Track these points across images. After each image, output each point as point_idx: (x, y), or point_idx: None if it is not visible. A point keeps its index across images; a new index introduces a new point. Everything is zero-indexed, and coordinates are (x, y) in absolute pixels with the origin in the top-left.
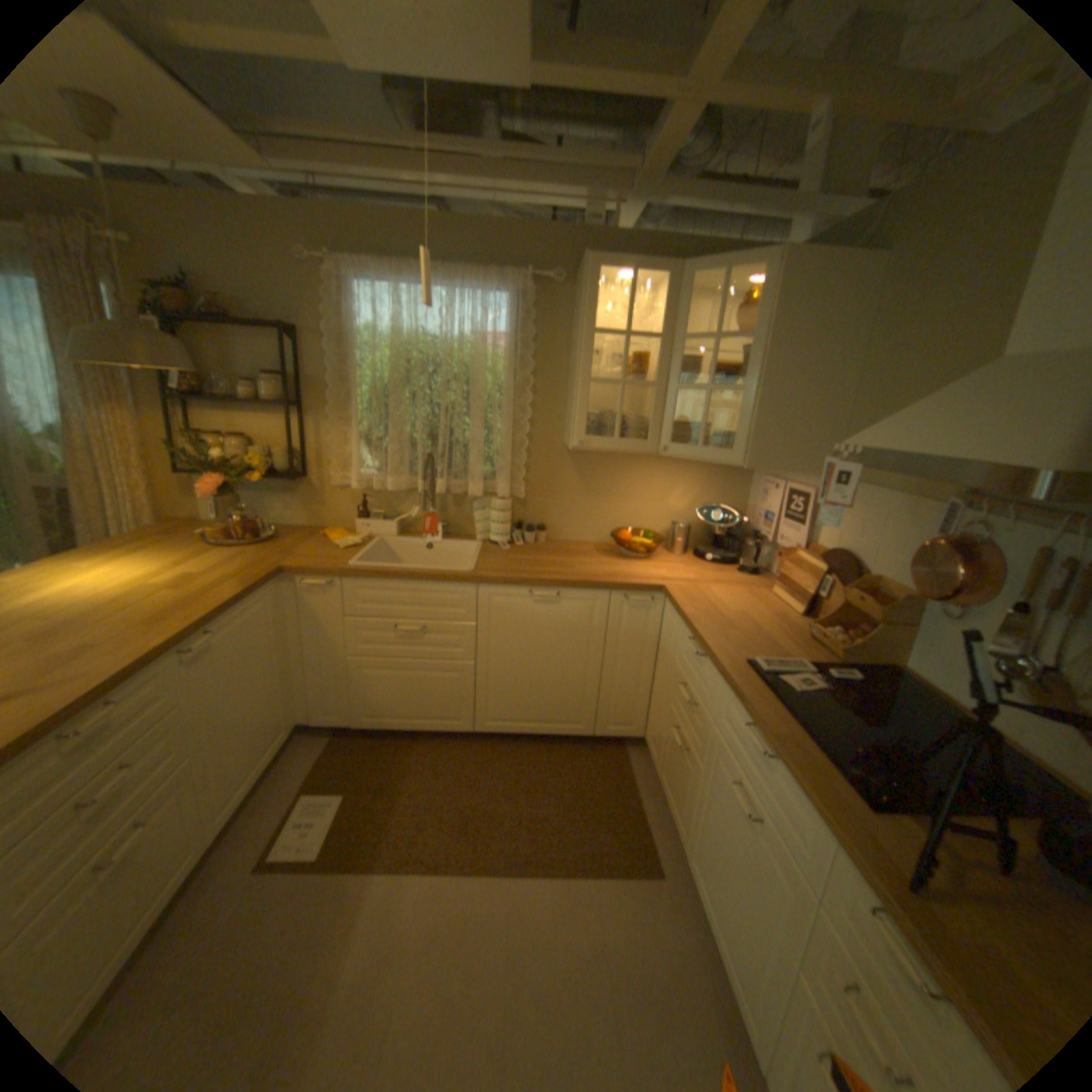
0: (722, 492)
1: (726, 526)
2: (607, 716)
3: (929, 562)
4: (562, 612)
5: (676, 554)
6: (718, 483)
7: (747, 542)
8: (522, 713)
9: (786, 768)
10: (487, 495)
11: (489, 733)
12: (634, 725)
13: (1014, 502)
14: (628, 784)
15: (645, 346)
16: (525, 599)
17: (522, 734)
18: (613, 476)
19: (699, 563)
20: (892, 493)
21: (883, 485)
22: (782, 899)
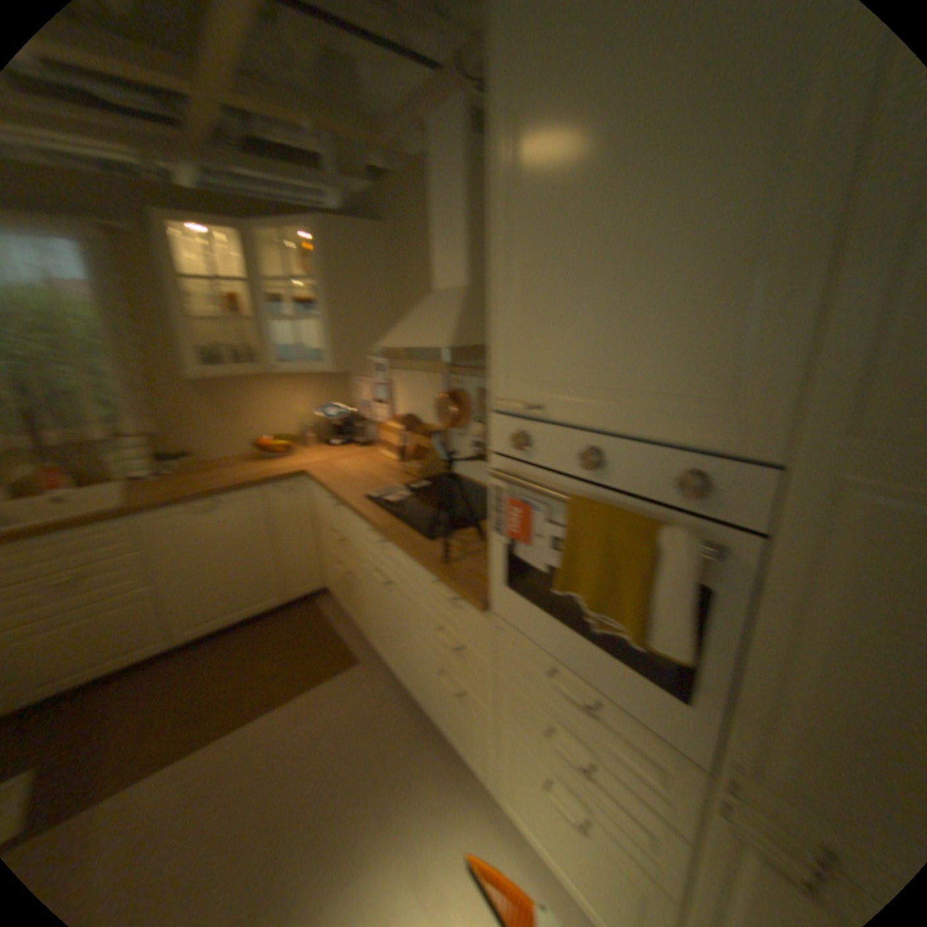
0: (327, 393)
1: (334, 416)
2: (285, 582)
3: (436, 408)
4: (217, 514)
5: (305, 446)
6: (322, 387)
7: (352, 424)
8: (207, 611)
9: (387, 543)
10: (102, 436)
11: (179, 642)
12: (309, 580)
13: (461, 367)
14: (316, 622)
15: (227, 285)
16: (177, 515)
17: (214, 628)
18: (232, 396)
19: (324, 448)
20: (417, 373)
21: (412, 369)
22: (406, 615)
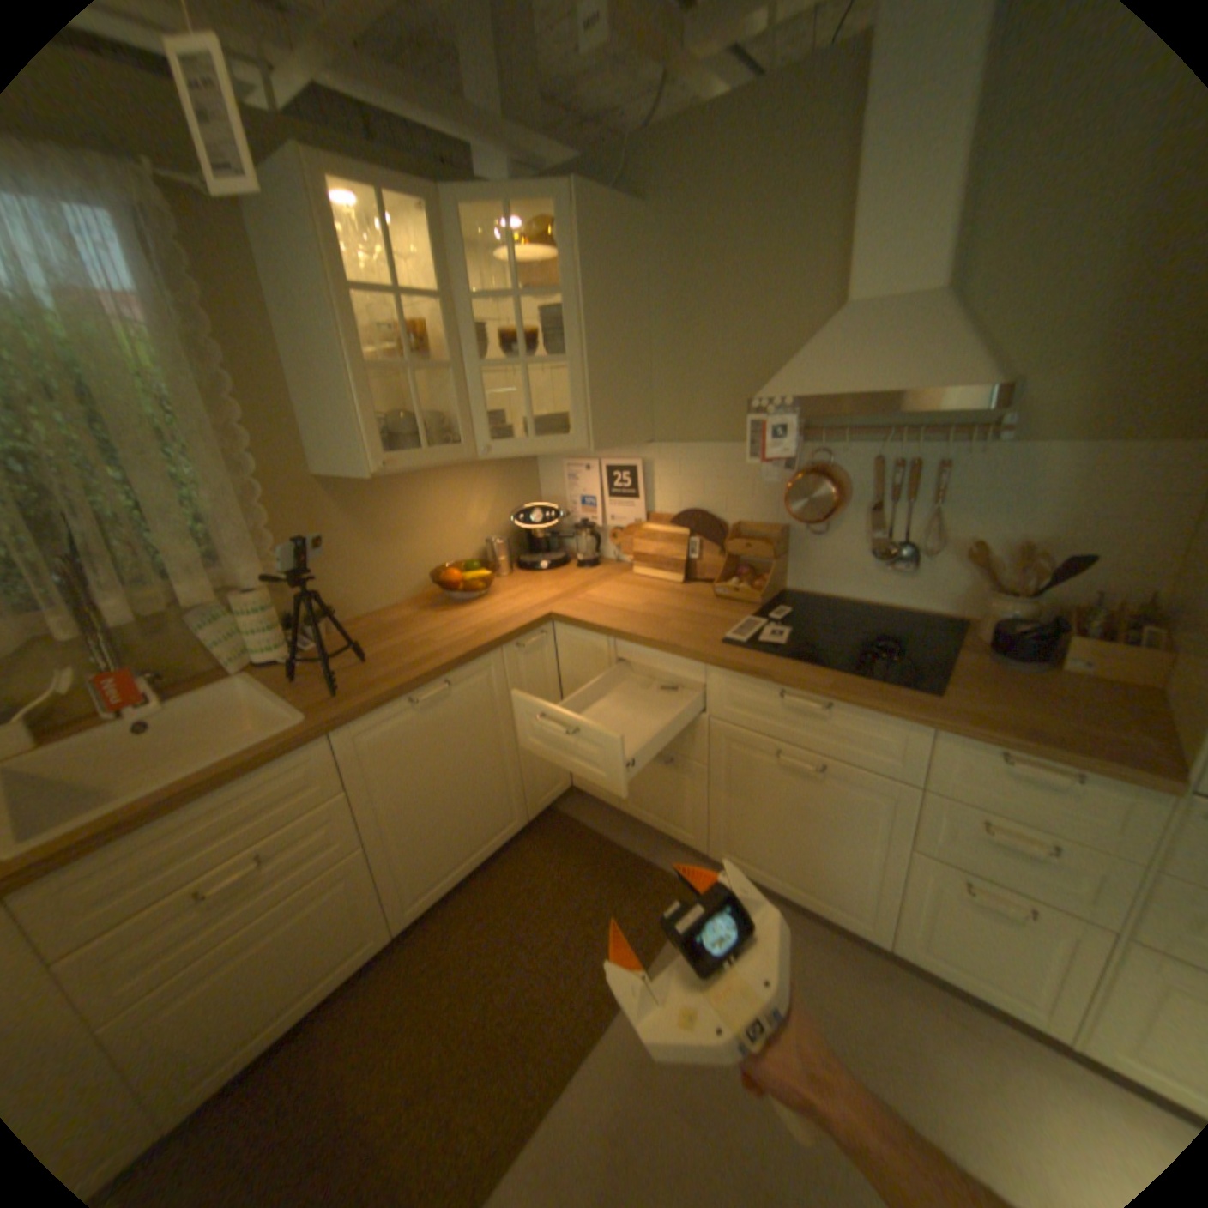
0: (516, 490)
1: (551, 525)
2: (536, 790)
3: (802, 493)
4: (457, 704)
5: (505, 576)
6: (510, 481)
7: (575, 535)
8: (448, 862)
9: (846, 708)
10: (208, 597)
11: (414, 922)
12: (561, 780)
13: (841, 427)
14: (594, 840)
15: (383, 313)
16: (405, 716)
17: (456, 886)
18: (396, 505)
19: (538, 575)
20: (724, 444)
21: (710, 439)
22: (875, 813)
